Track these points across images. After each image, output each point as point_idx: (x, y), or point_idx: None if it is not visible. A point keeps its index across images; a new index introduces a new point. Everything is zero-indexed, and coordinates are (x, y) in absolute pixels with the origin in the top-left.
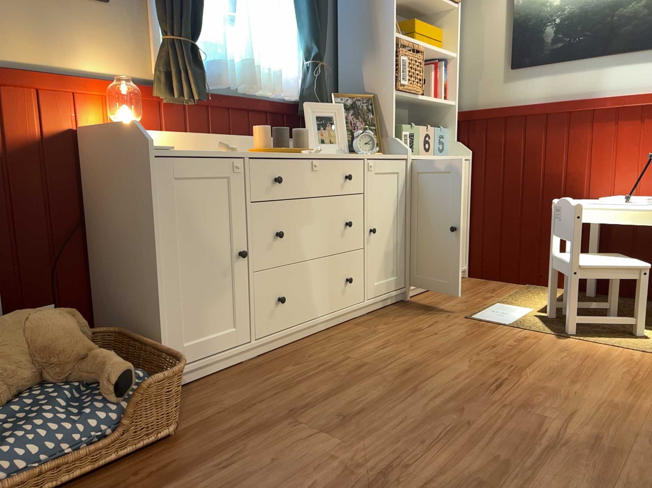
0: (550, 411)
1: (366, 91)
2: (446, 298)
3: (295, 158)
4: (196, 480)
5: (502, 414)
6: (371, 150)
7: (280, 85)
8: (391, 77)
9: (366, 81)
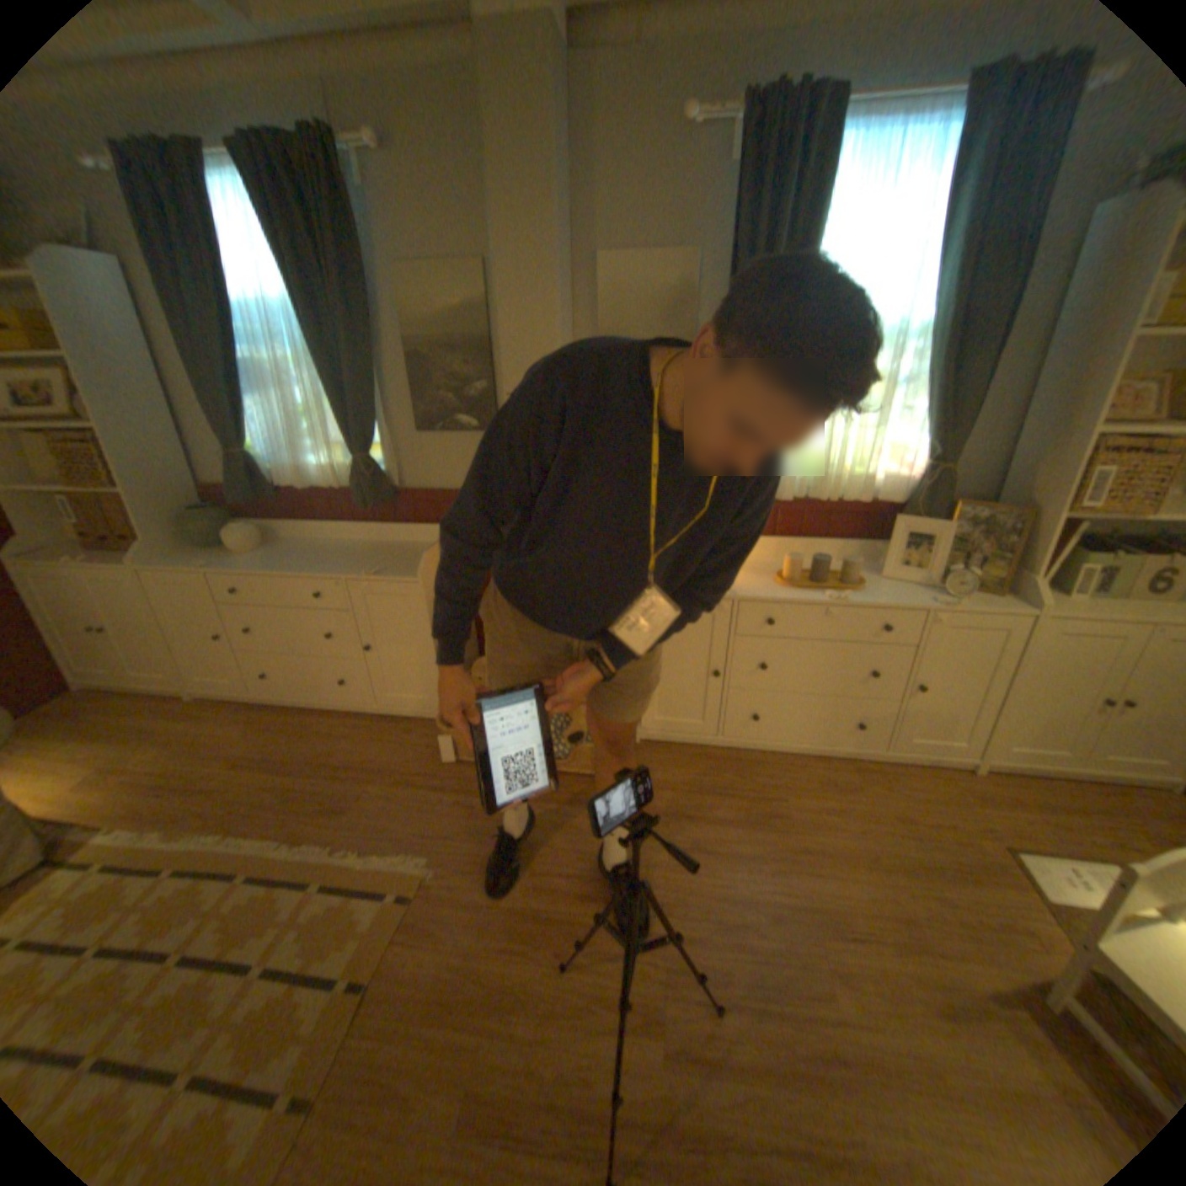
0: (854, 1008)
1: (1033, 500)
2: (1046, 810)
3: (803, 605)
4: (580, 816)
5: (805, 963)
6: (966, 598)
7: (883, 486)
8: (1068, 496)
9: (1038, 486)
